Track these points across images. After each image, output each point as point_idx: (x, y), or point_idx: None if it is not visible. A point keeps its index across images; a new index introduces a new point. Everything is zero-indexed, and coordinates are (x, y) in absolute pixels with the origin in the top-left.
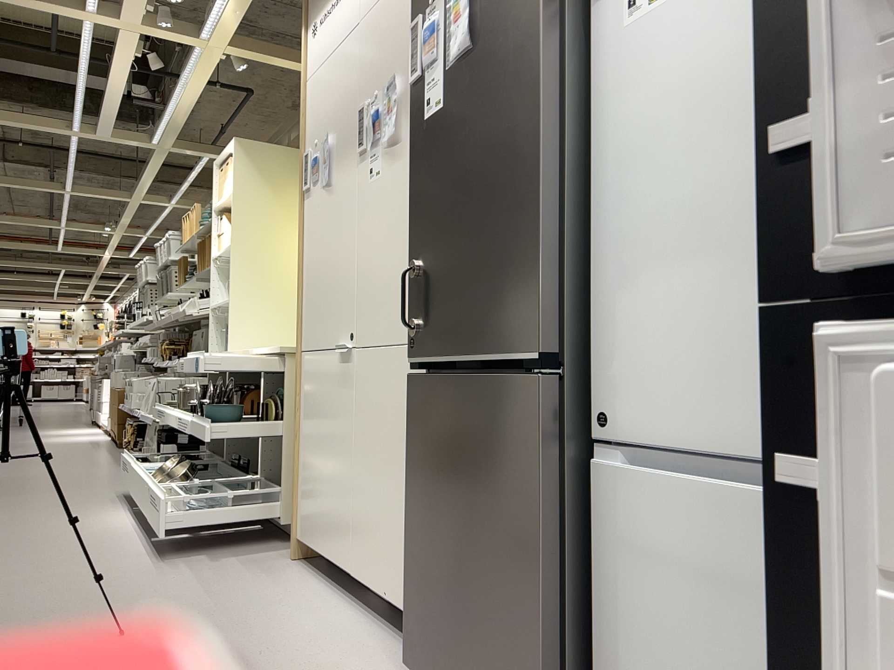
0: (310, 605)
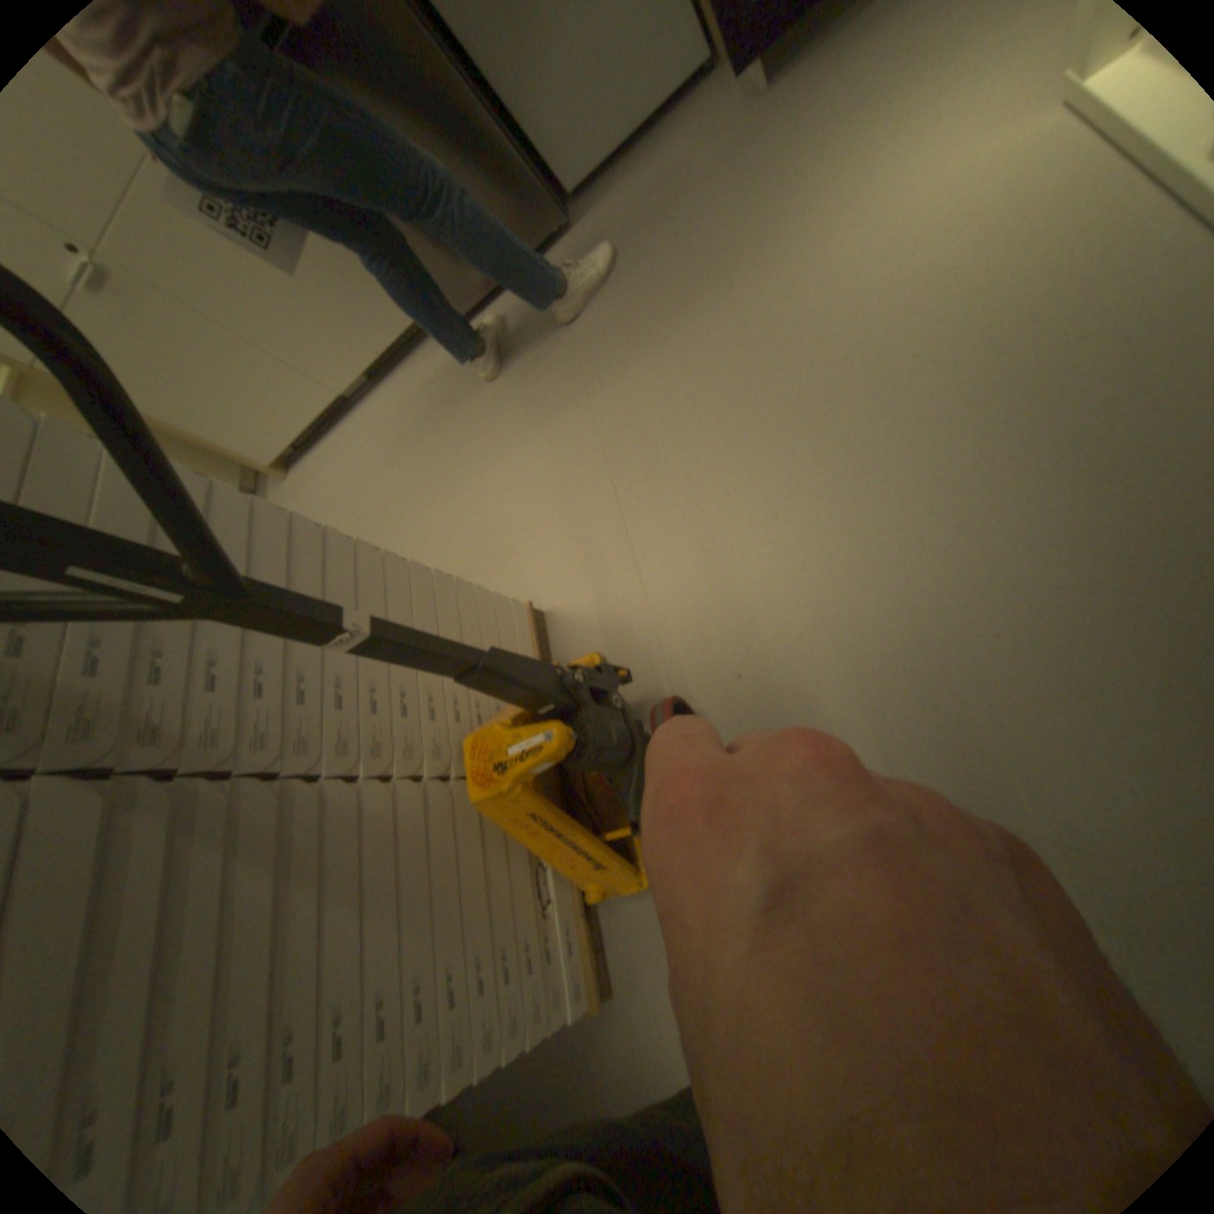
0: (355, 434)
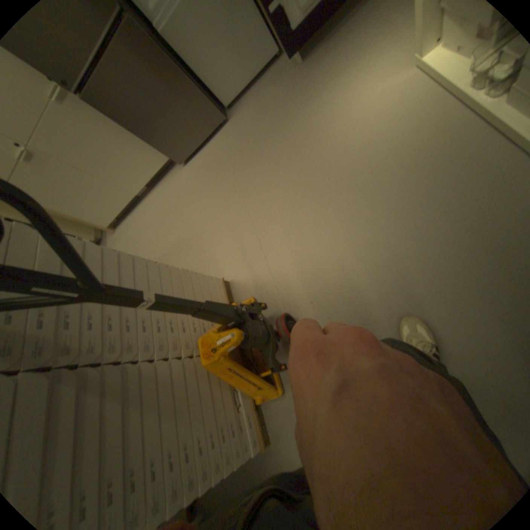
0: (143, 211)
